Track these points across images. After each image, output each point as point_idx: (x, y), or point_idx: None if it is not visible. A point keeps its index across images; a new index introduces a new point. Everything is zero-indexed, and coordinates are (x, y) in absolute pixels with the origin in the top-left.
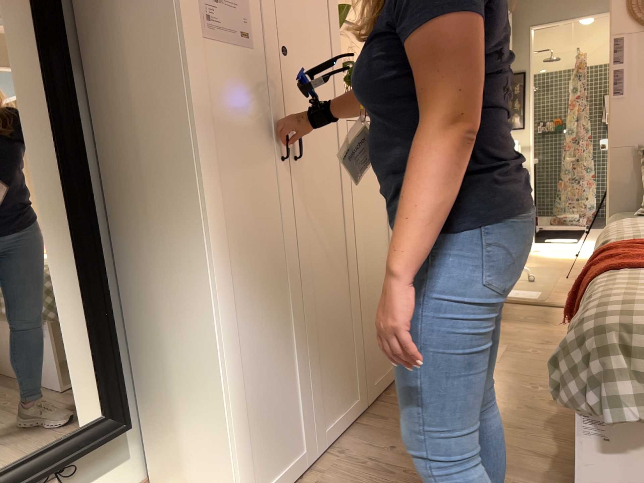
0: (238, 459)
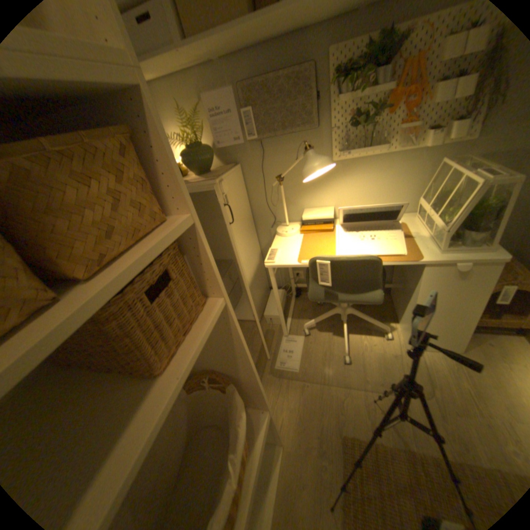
0: None
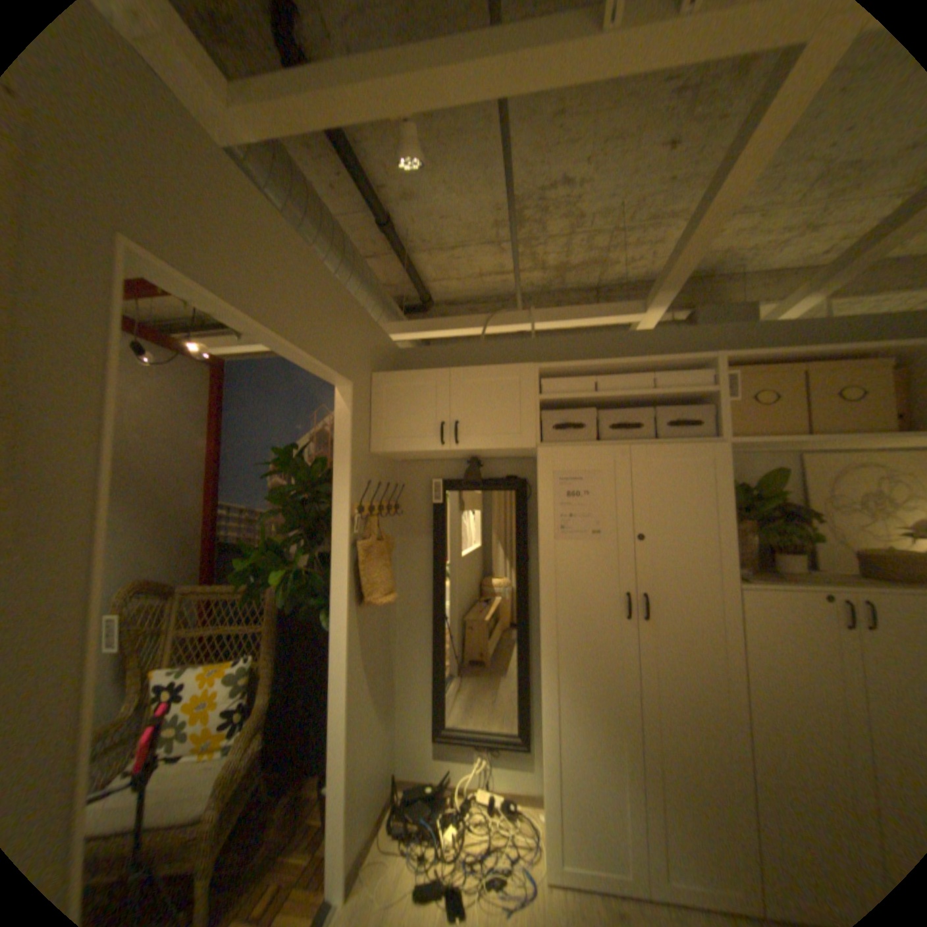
0: (551, 823)
